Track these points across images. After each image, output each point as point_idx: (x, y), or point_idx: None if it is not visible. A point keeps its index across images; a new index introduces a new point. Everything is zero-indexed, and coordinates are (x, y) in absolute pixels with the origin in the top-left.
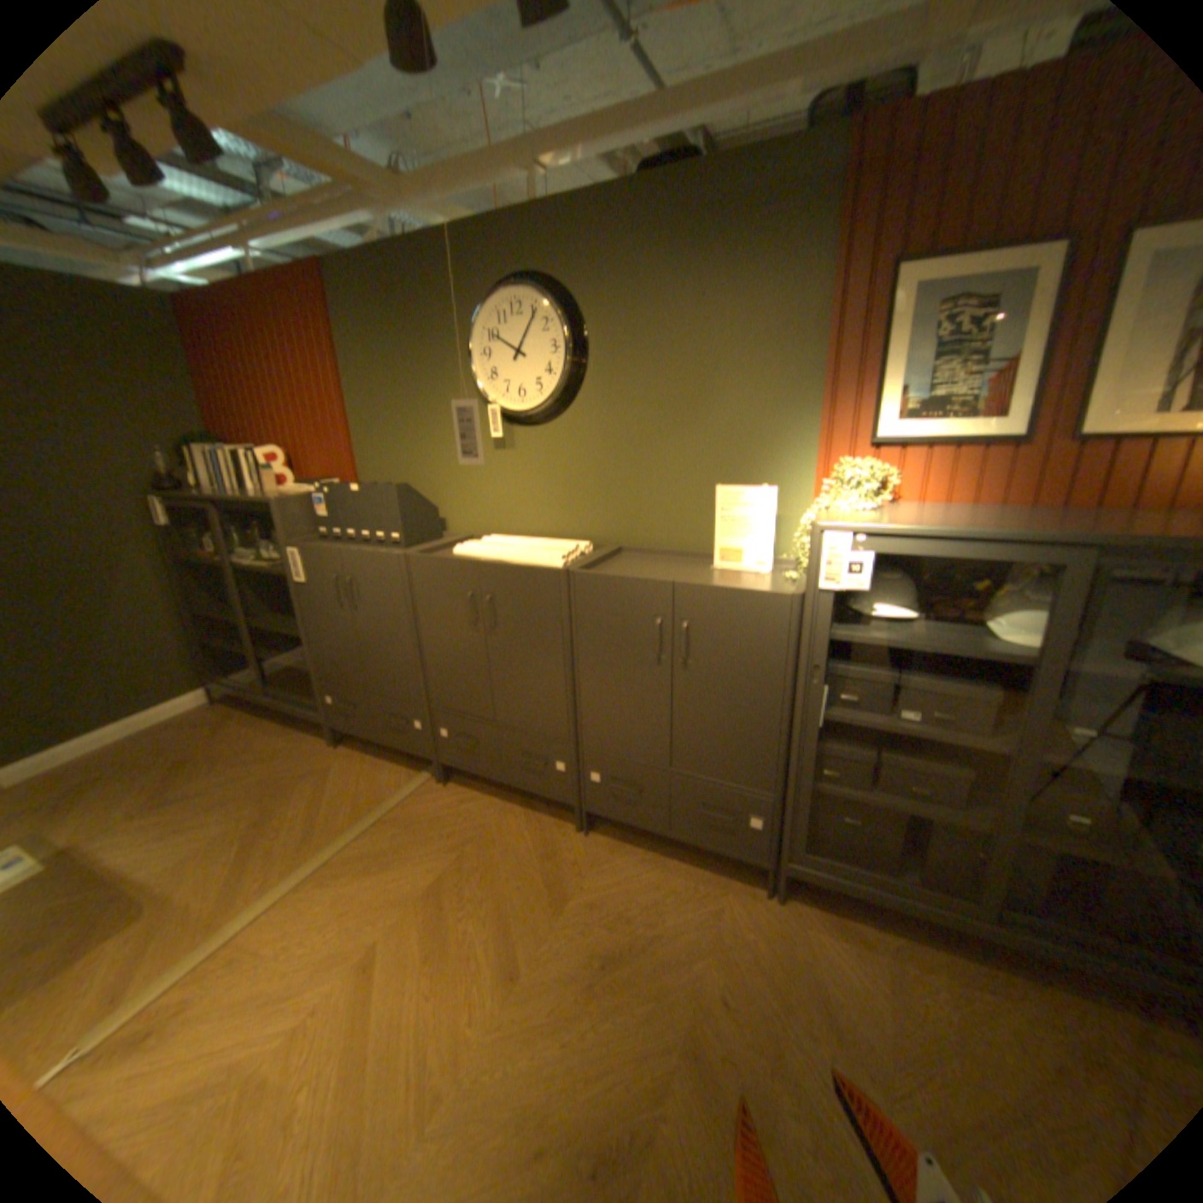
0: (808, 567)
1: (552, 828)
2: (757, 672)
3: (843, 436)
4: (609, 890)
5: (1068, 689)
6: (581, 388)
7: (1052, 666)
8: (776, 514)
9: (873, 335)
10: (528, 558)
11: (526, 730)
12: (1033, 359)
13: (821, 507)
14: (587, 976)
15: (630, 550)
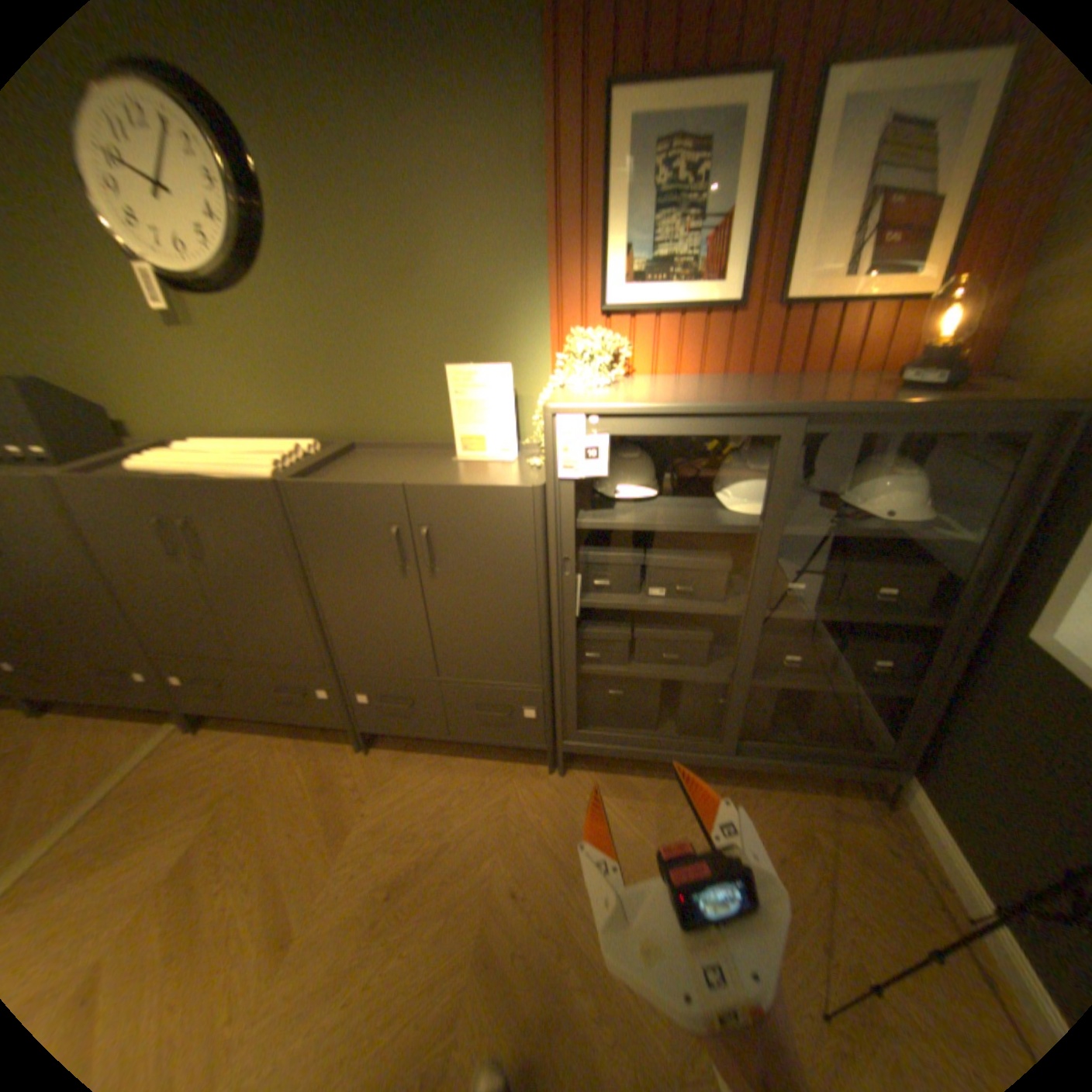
0: (545, 456)
1: (330, 753)
2: (509, 572)
3: (573, 304)
4: (393, 807)
5: (781, 548)
6: (267, 244)
7: (770, 533)
8: (514, 396)
9: (592, 182)
10: (228, 469)
11: (274, 664)
12: (744, 216)
13: (555, 386)
14: (371, 911)
15: (366, 445)
